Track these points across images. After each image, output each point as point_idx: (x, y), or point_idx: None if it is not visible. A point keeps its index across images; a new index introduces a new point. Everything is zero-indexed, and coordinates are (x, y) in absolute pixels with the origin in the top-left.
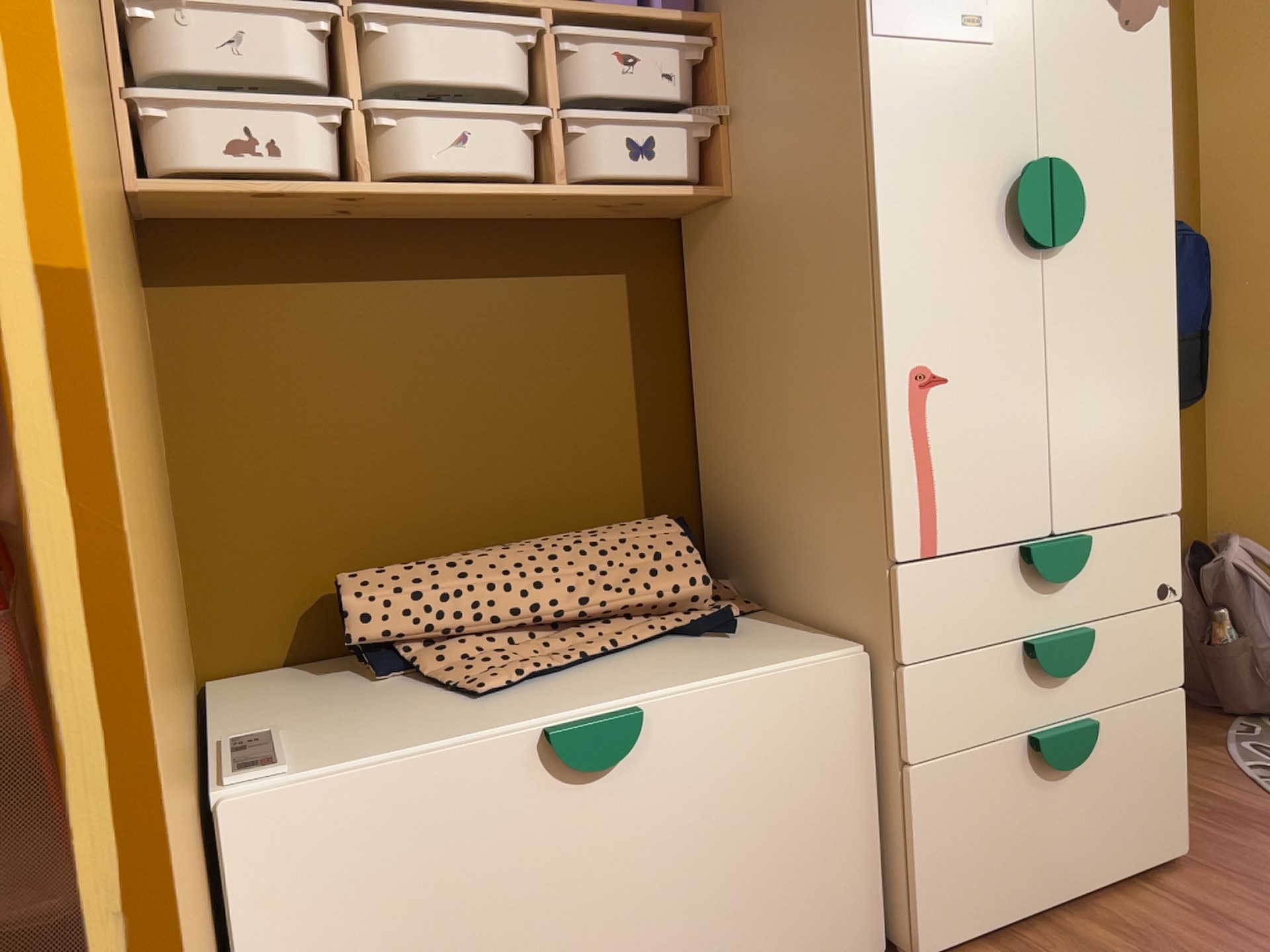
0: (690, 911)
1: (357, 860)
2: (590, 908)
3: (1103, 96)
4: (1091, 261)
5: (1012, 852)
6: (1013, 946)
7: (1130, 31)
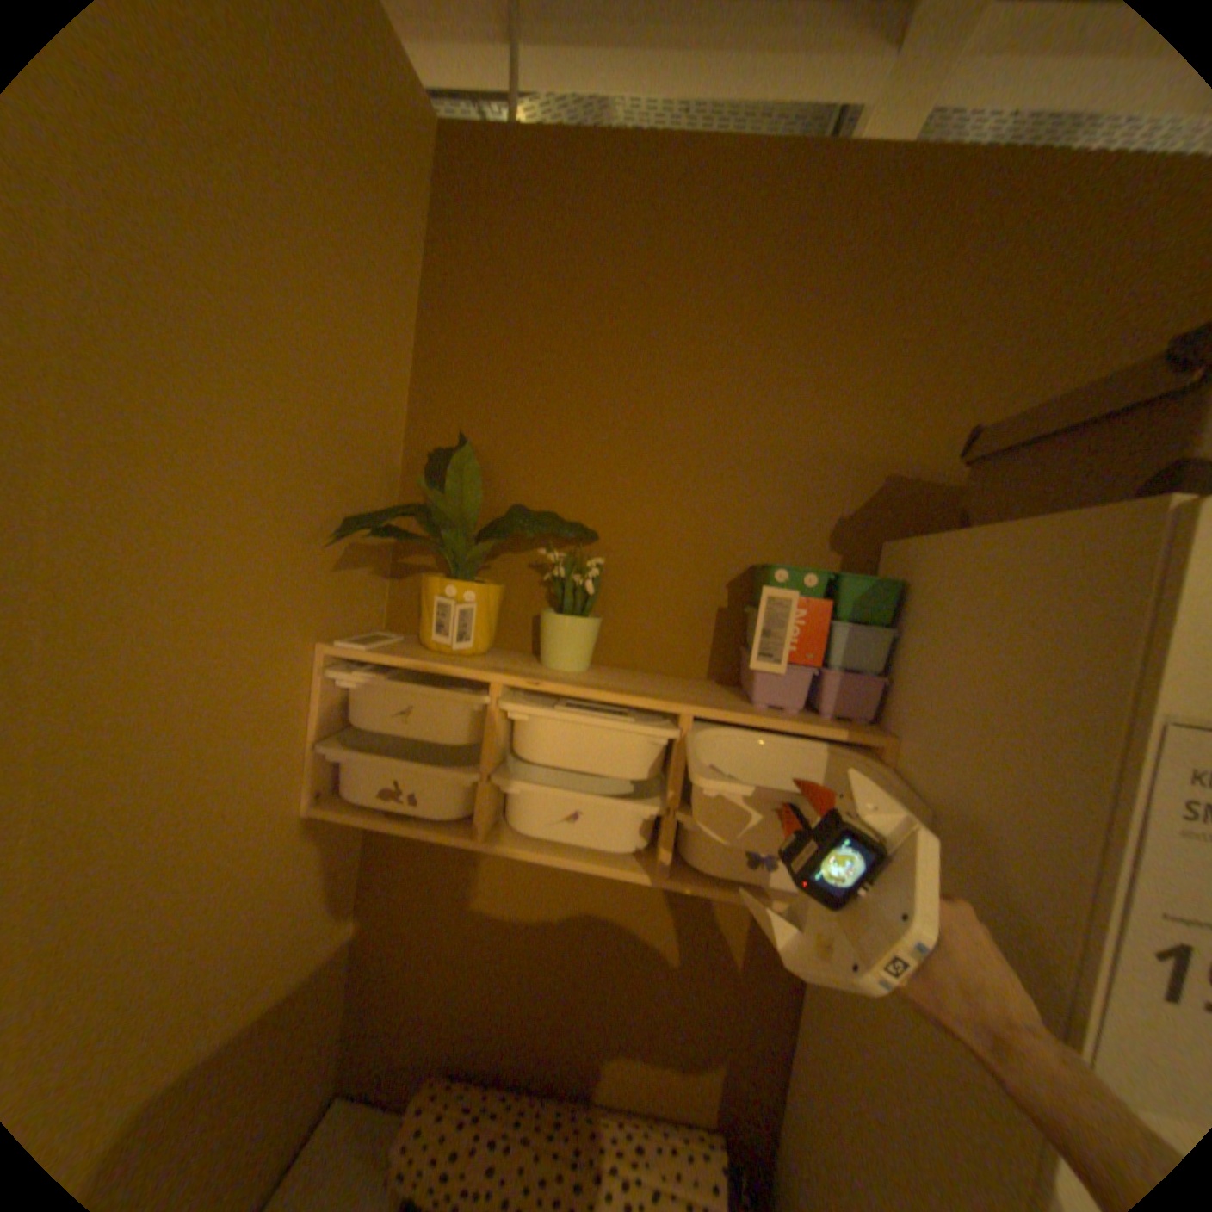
0: None
1: None
2: None
3: None
4: None
5: None
6: None
7: None
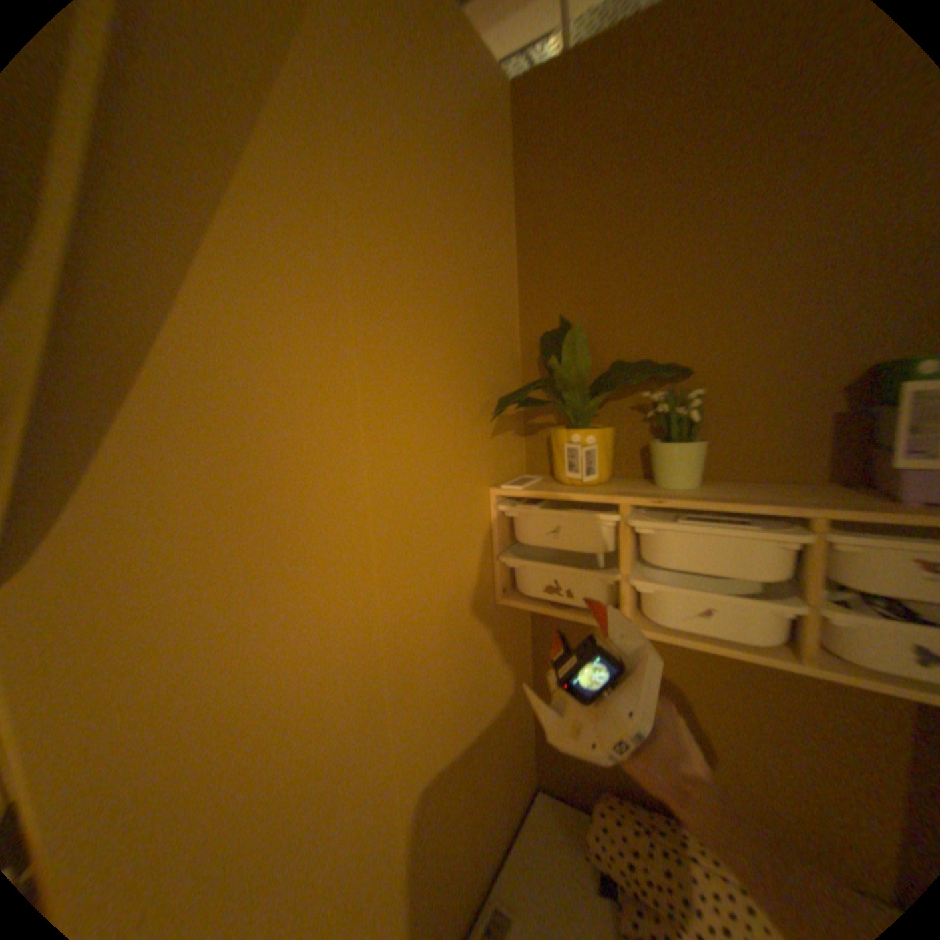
0: None
1: None
2: None
3: None
4: None
5: None
6: None
7: None
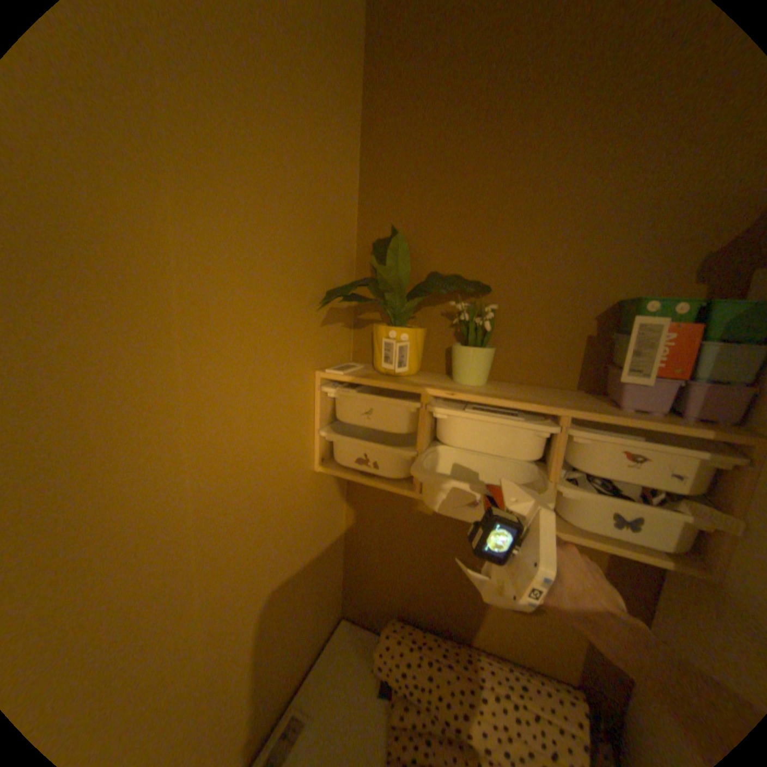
0: None
1: None
2: None
3: None
4: None
5: None
6: None
7: None
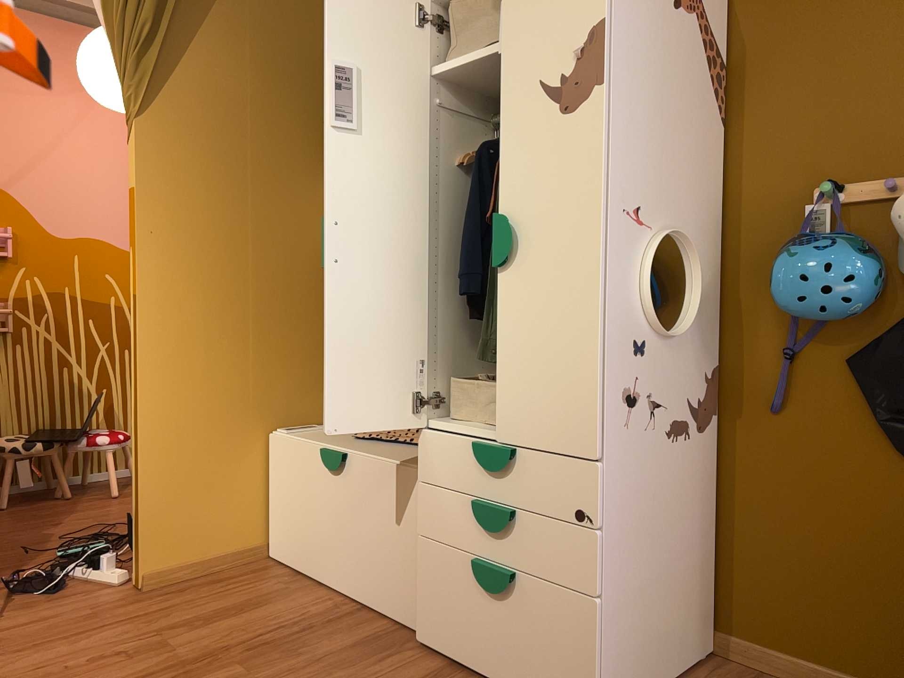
0: (356, 548)
1: (287, 465)
2: (331, 523)
3: (544, 163)
4: (530, 272)
5: (463, 622)
6: (447, 671)
7: (568, 113)
